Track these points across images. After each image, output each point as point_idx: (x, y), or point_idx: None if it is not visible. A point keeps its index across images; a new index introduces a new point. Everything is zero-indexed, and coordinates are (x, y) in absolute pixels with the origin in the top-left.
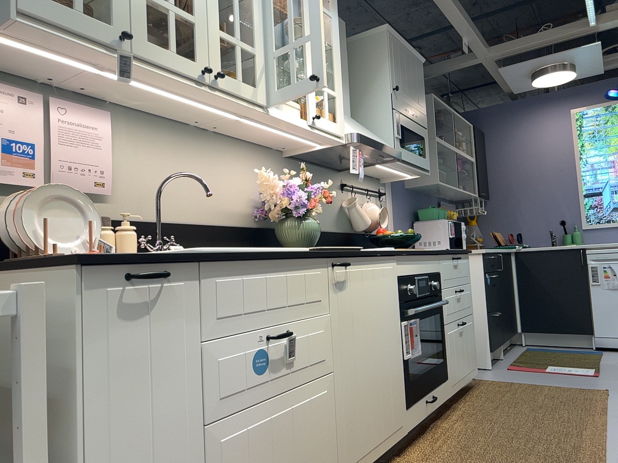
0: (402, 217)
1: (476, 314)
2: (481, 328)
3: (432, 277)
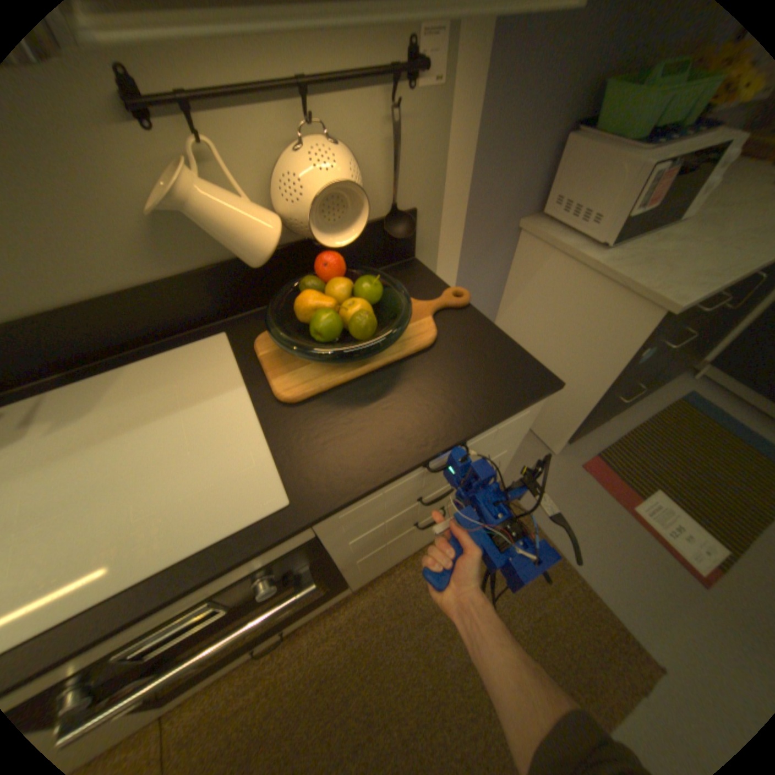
0: (516, 123)
1: (576, 390)
2: (573, 411)
3: (249, 578)
